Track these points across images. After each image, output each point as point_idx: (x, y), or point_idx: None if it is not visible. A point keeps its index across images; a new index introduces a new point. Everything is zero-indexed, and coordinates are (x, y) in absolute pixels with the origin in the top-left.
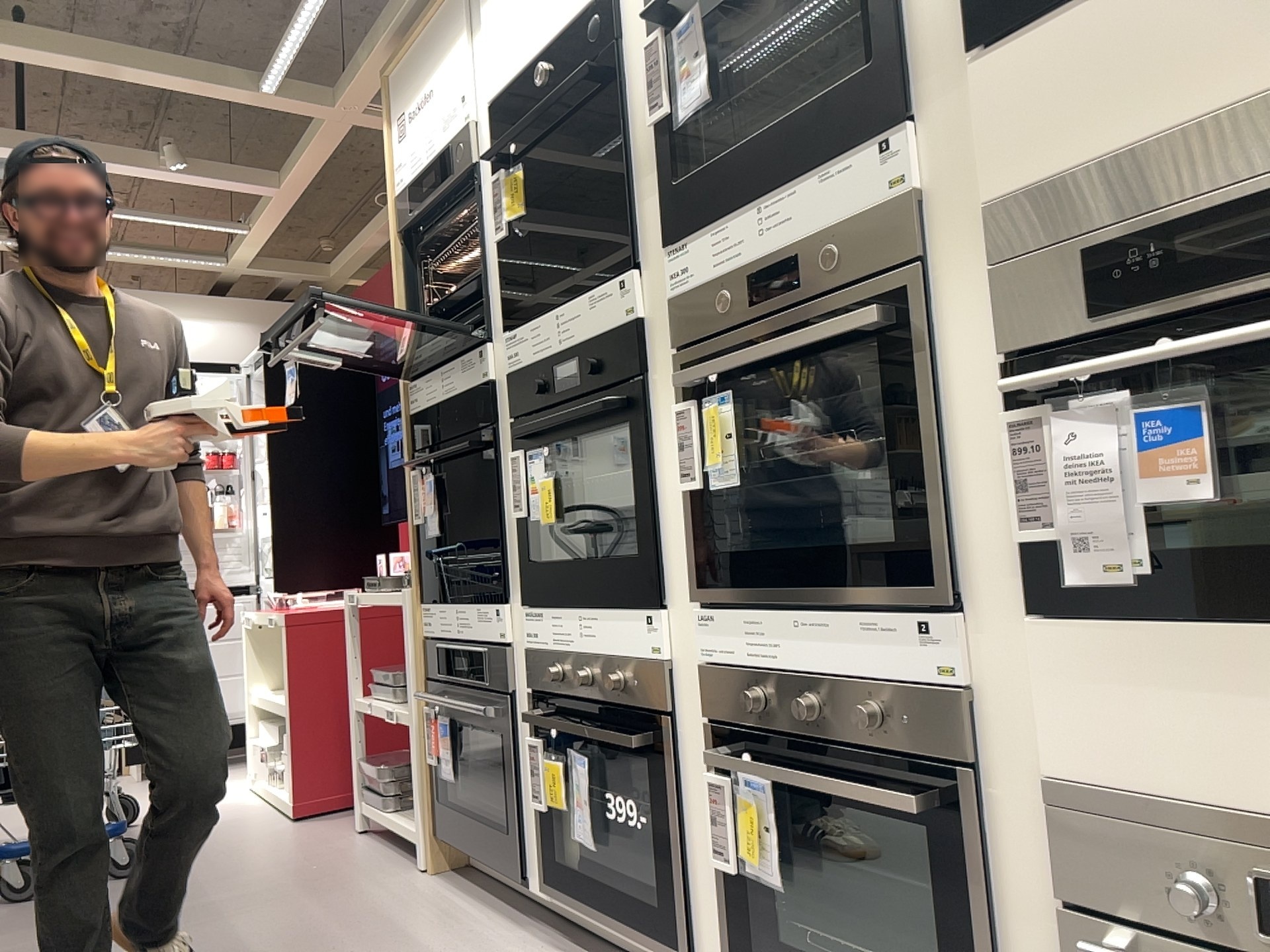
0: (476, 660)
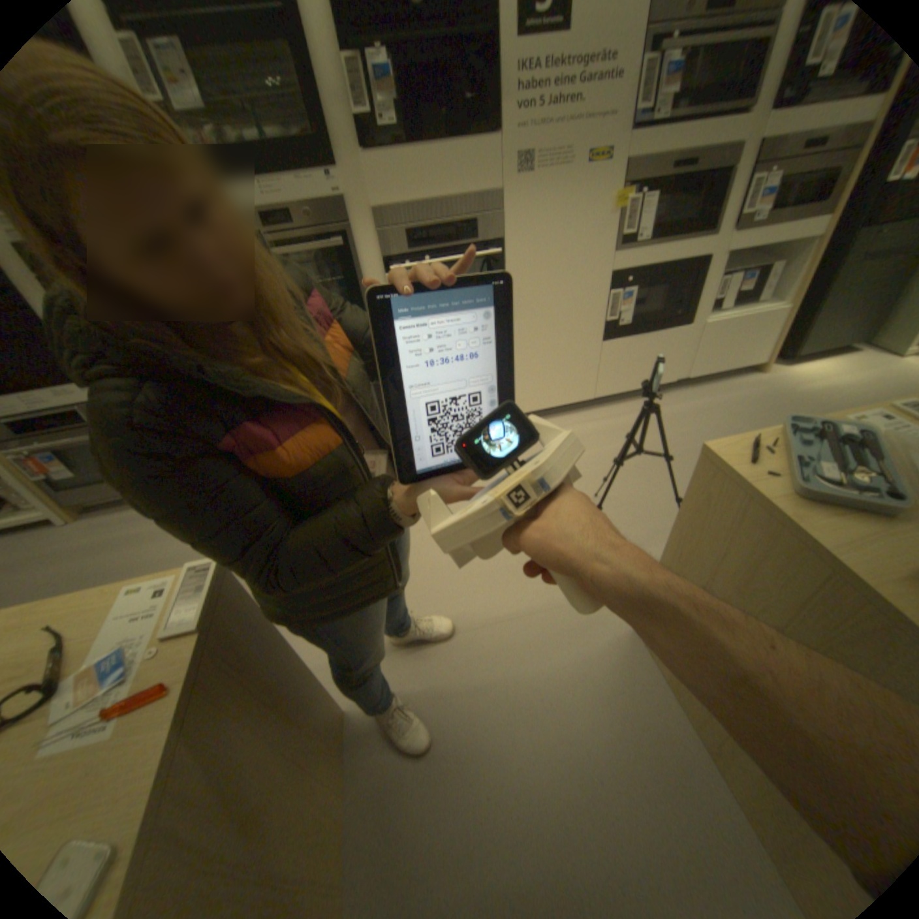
0: (66, 418)
